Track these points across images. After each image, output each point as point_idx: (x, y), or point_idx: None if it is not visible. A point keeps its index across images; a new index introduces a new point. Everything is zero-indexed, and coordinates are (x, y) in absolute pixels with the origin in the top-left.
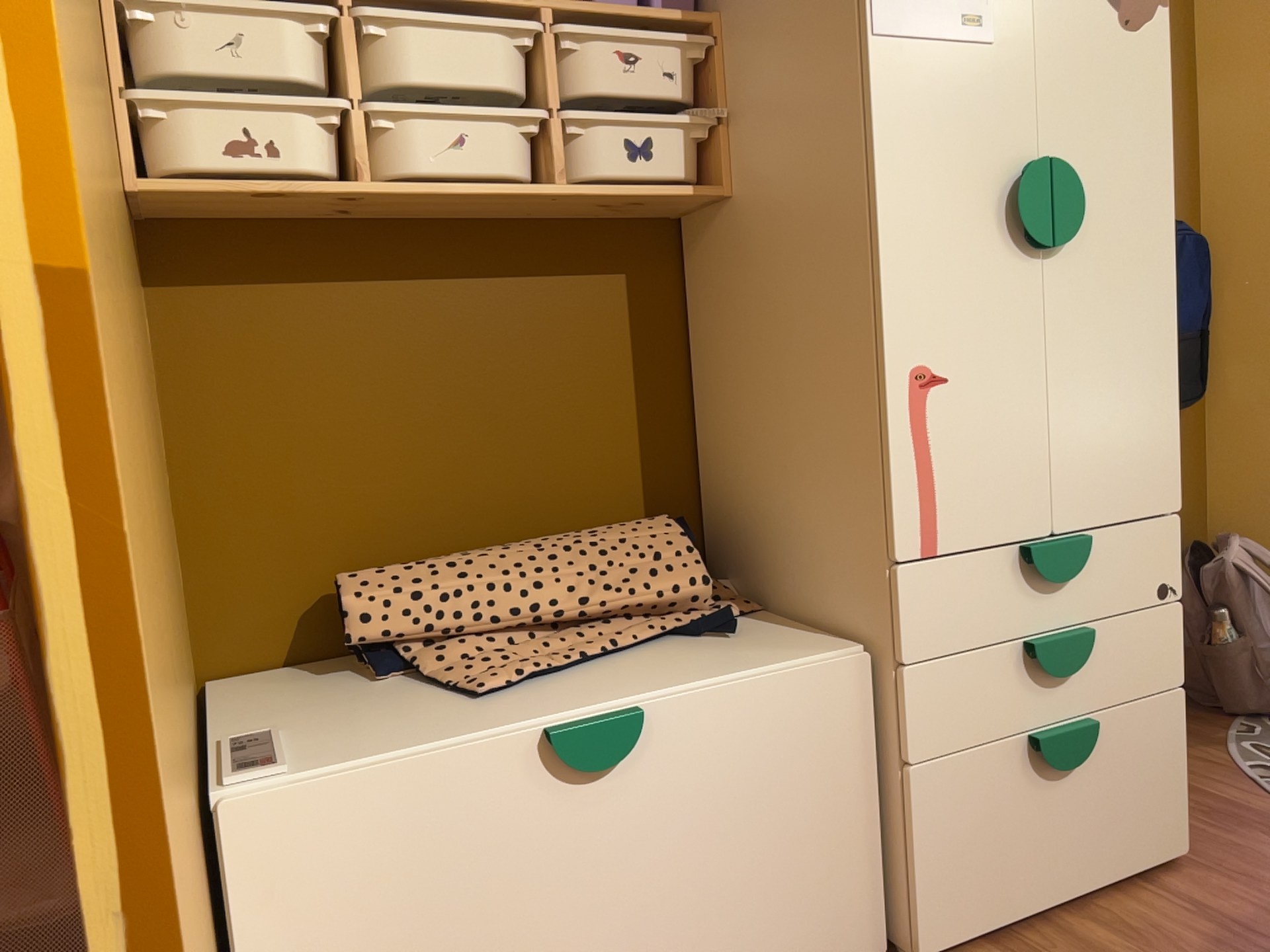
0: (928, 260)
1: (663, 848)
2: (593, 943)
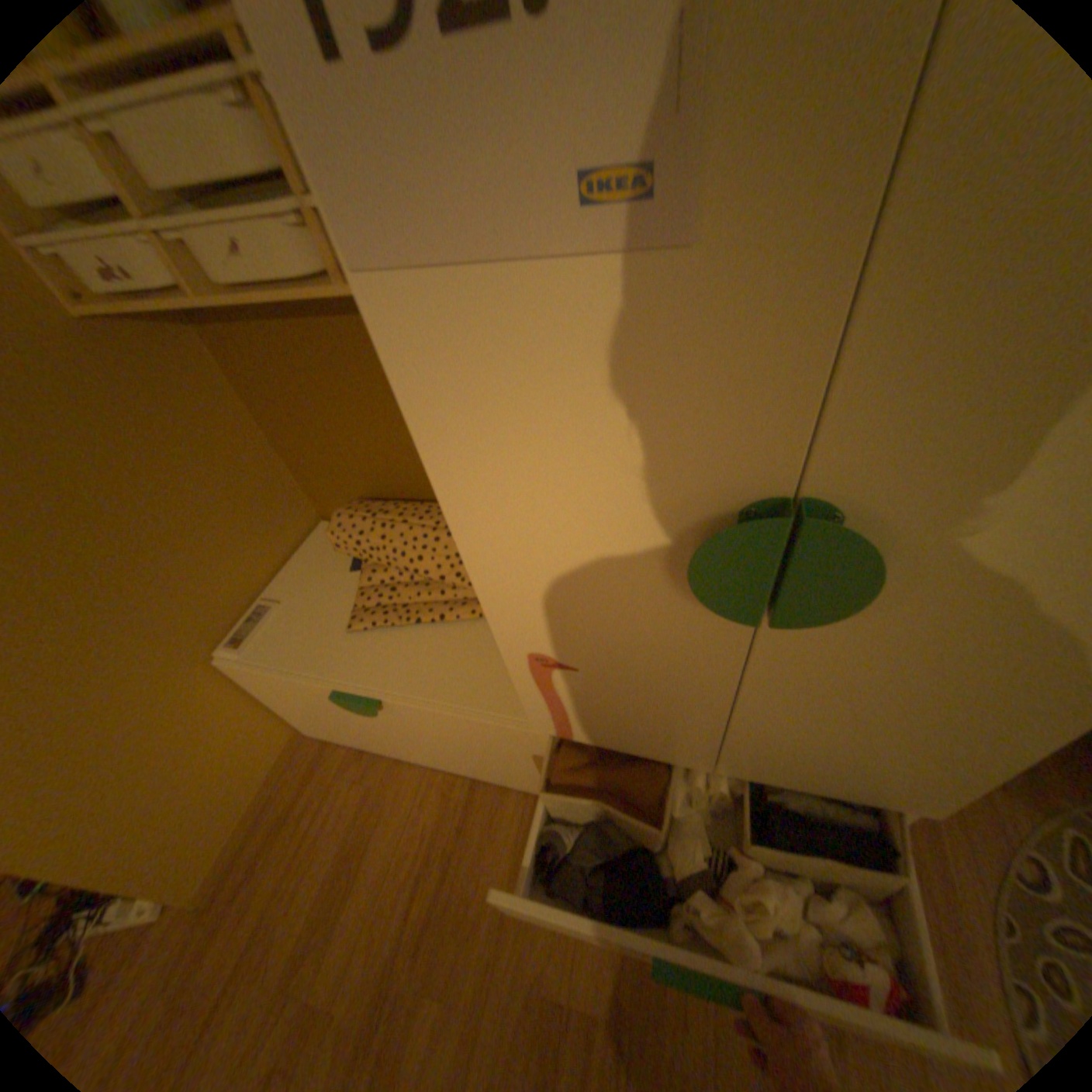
0: (537, 580)
1: (418, 735)
2: (396, 741)
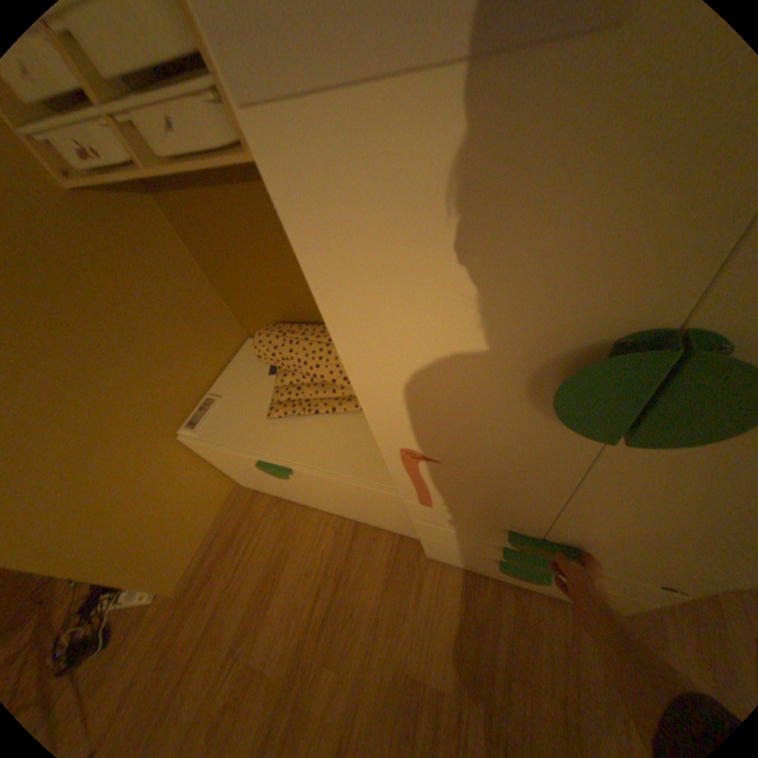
0: (410, 395)
1: (318, 492)
2: (302, 494)
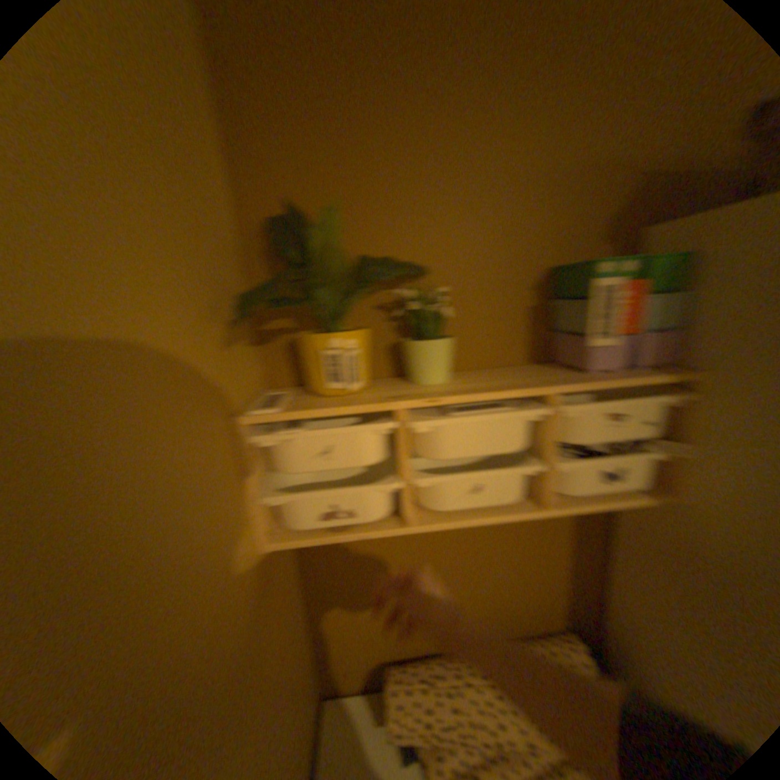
0: None
1: None
2: None
